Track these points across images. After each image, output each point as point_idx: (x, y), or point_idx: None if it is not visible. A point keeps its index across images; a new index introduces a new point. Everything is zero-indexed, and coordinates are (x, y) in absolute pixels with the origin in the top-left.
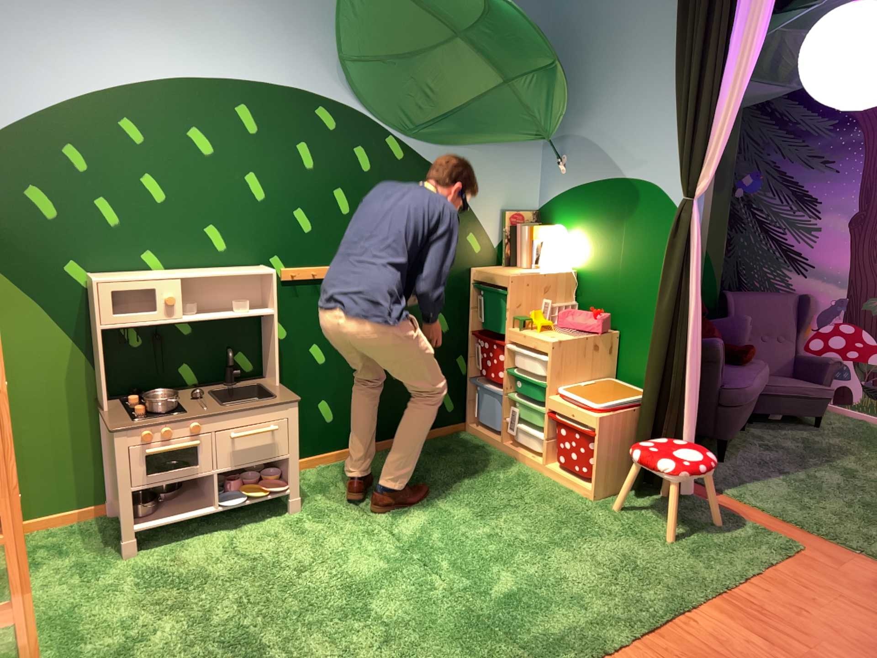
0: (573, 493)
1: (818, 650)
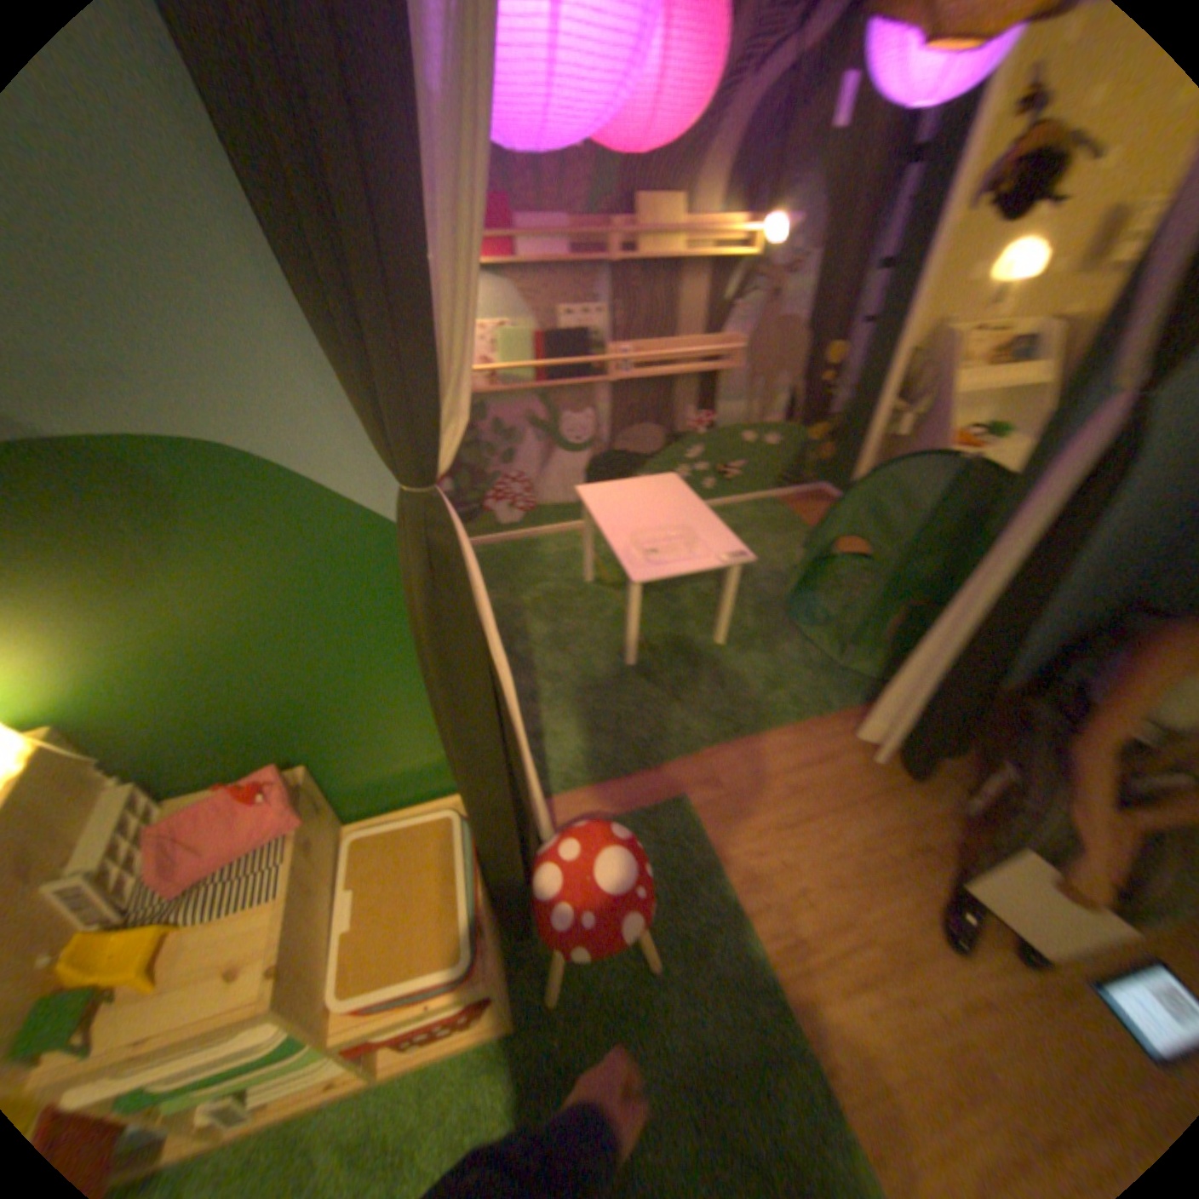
0: (472, 1058)
1: (874, 934)
